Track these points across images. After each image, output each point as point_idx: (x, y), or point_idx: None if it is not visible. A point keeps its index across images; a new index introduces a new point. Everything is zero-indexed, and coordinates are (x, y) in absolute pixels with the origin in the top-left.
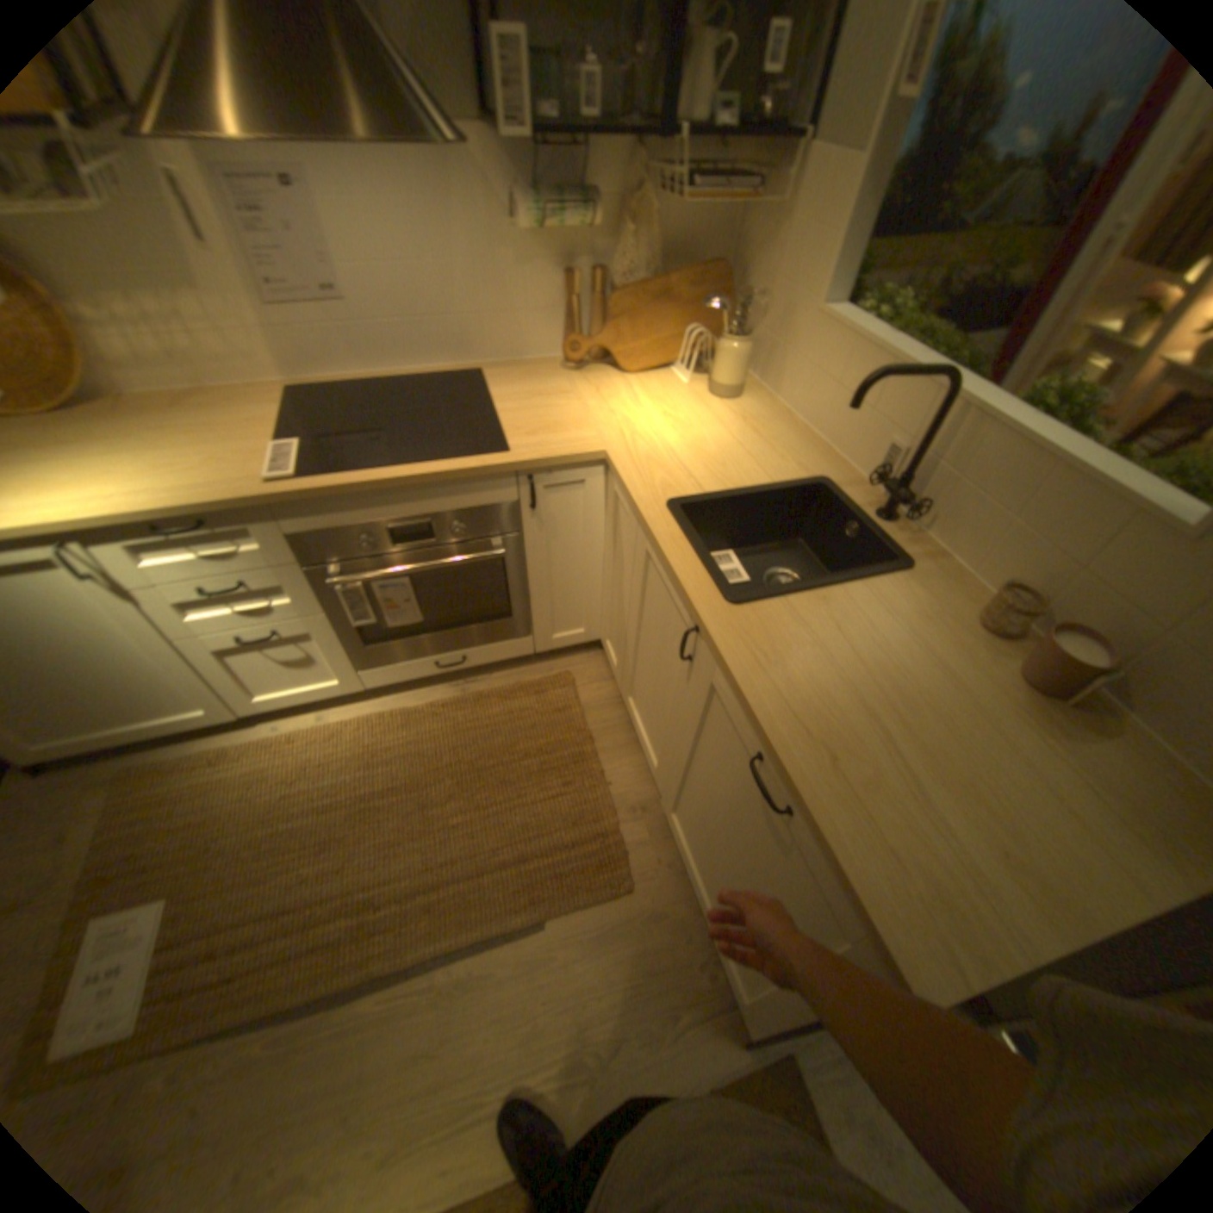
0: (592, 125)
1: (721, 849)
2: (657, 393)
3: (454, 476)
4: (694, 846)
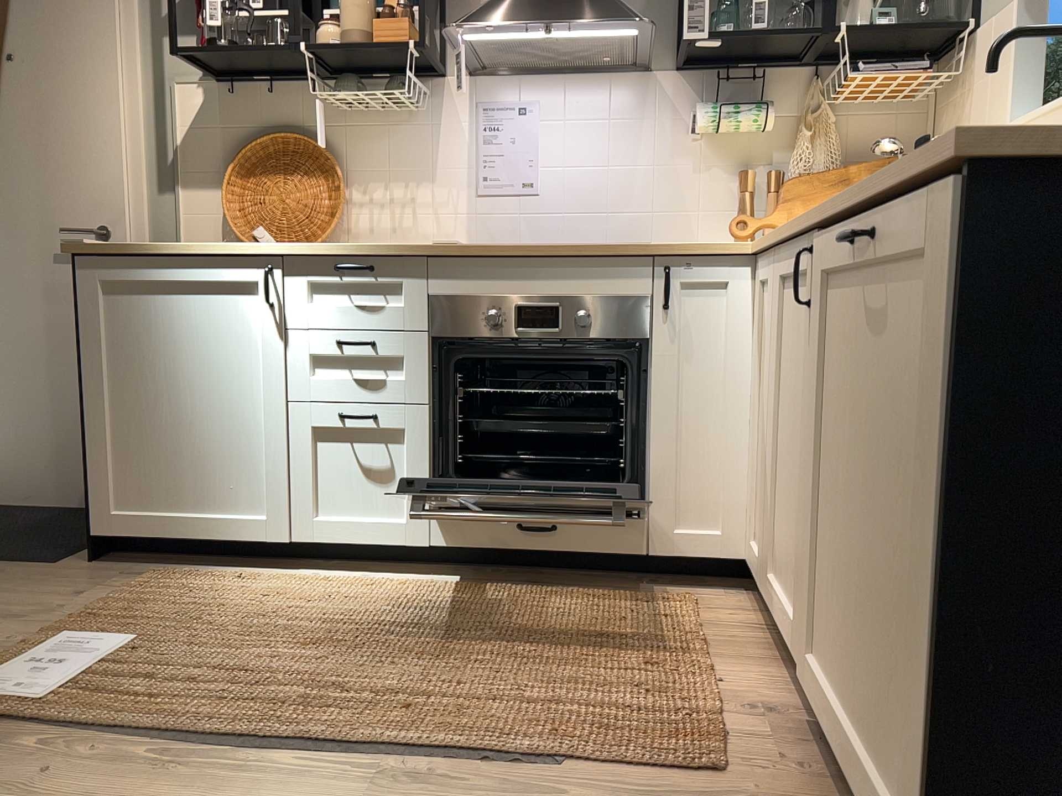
0: (767, 68)
1: (866, 534)
2: None
3: (593, 250)
4: (845, 644)
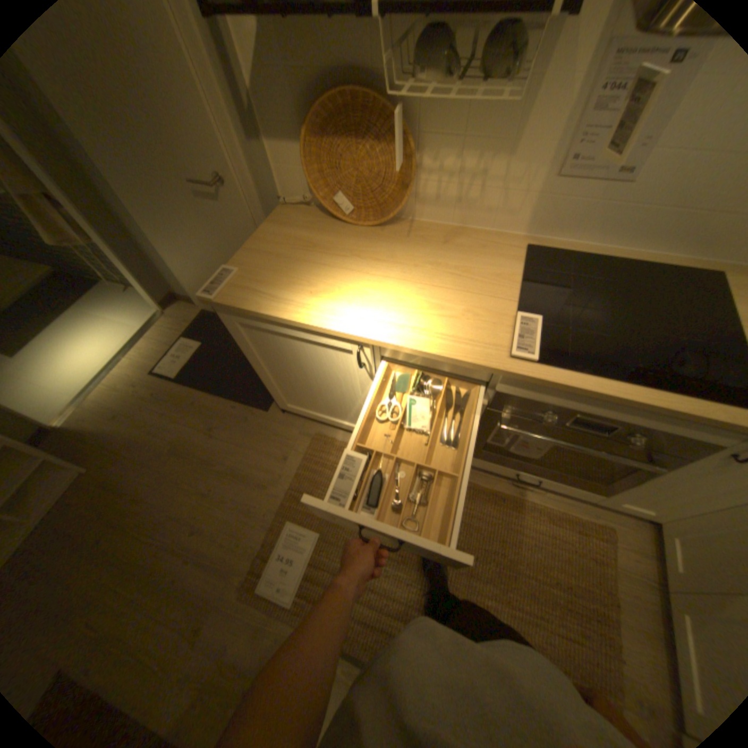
0: None
1: None
2: None
3: (692, 417)
4: None
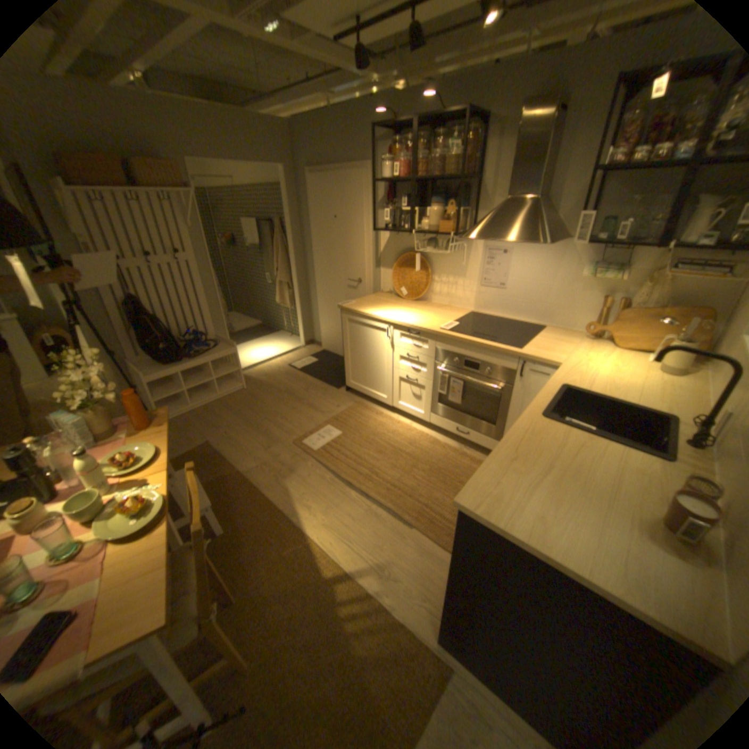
0: (641, 241)
1: None
2: (625, 359)
3: (493, 349)
4: None
